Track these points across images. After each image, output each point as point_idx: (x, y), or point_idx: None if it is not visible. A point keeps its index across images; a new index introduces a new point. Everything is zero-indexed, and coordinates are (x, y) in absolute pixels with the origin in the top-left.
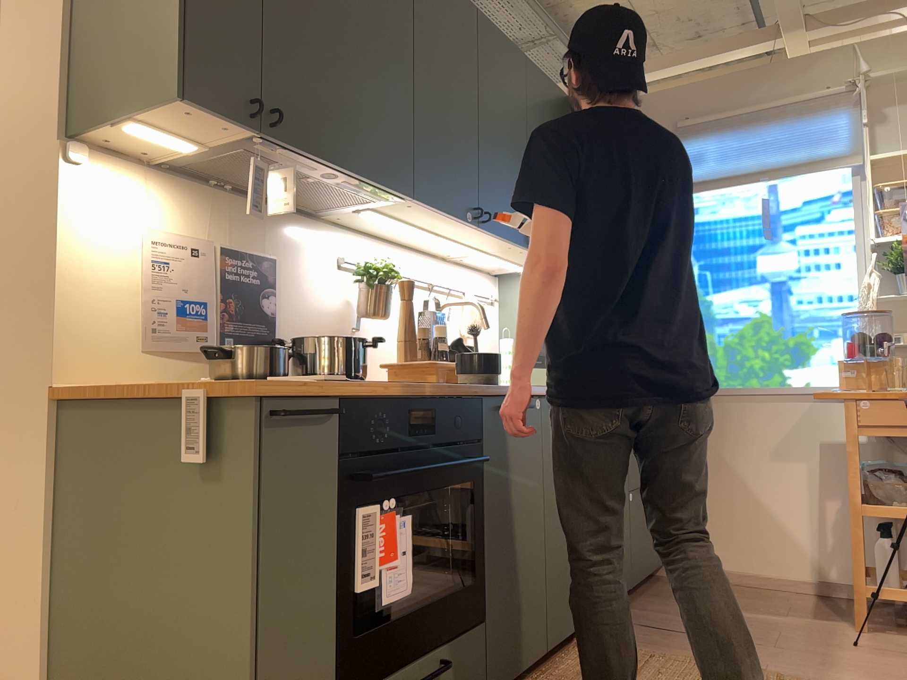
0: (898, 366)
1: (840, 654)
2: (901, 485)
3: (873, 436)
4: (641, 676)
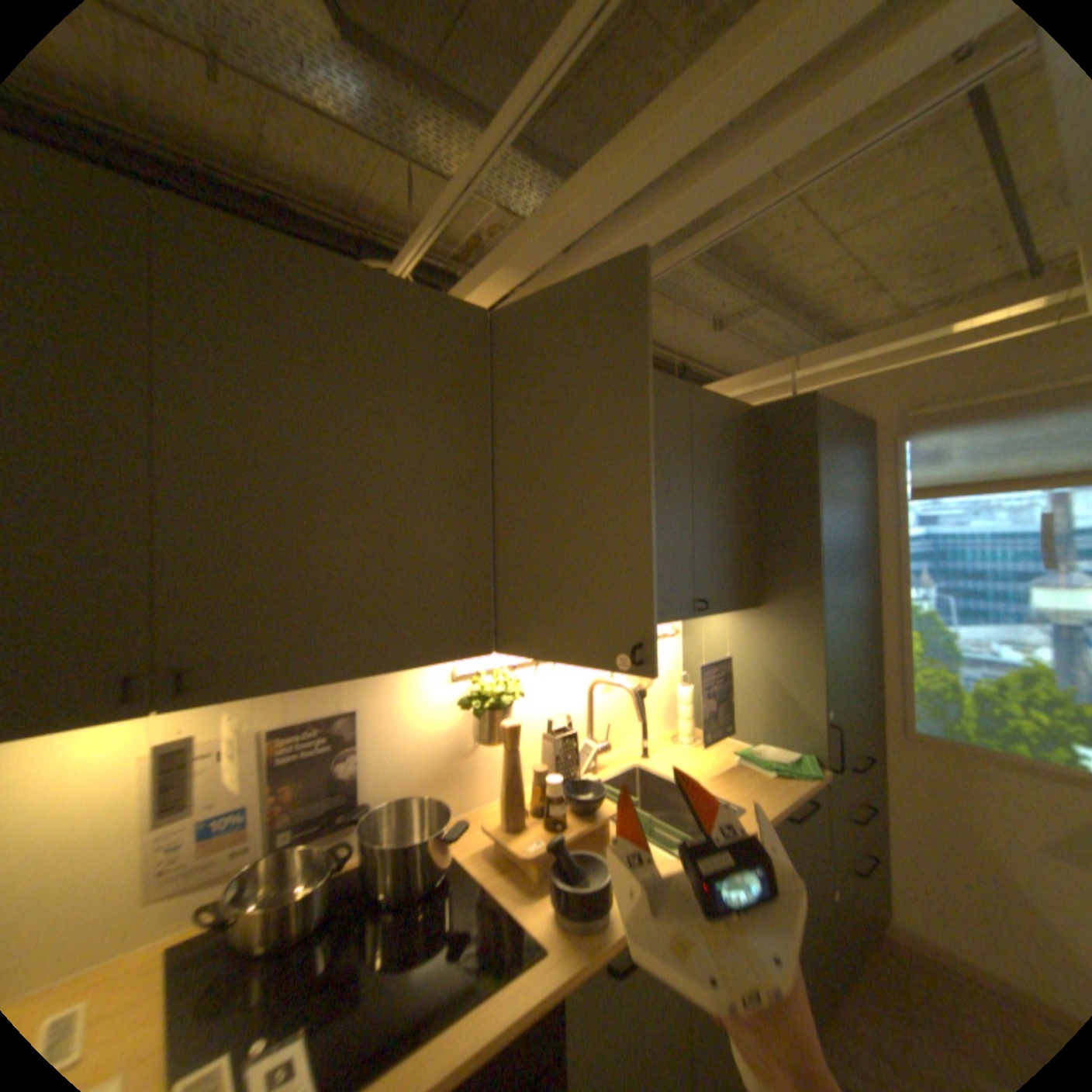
0: None
1: None
2: None
3: None
4: None
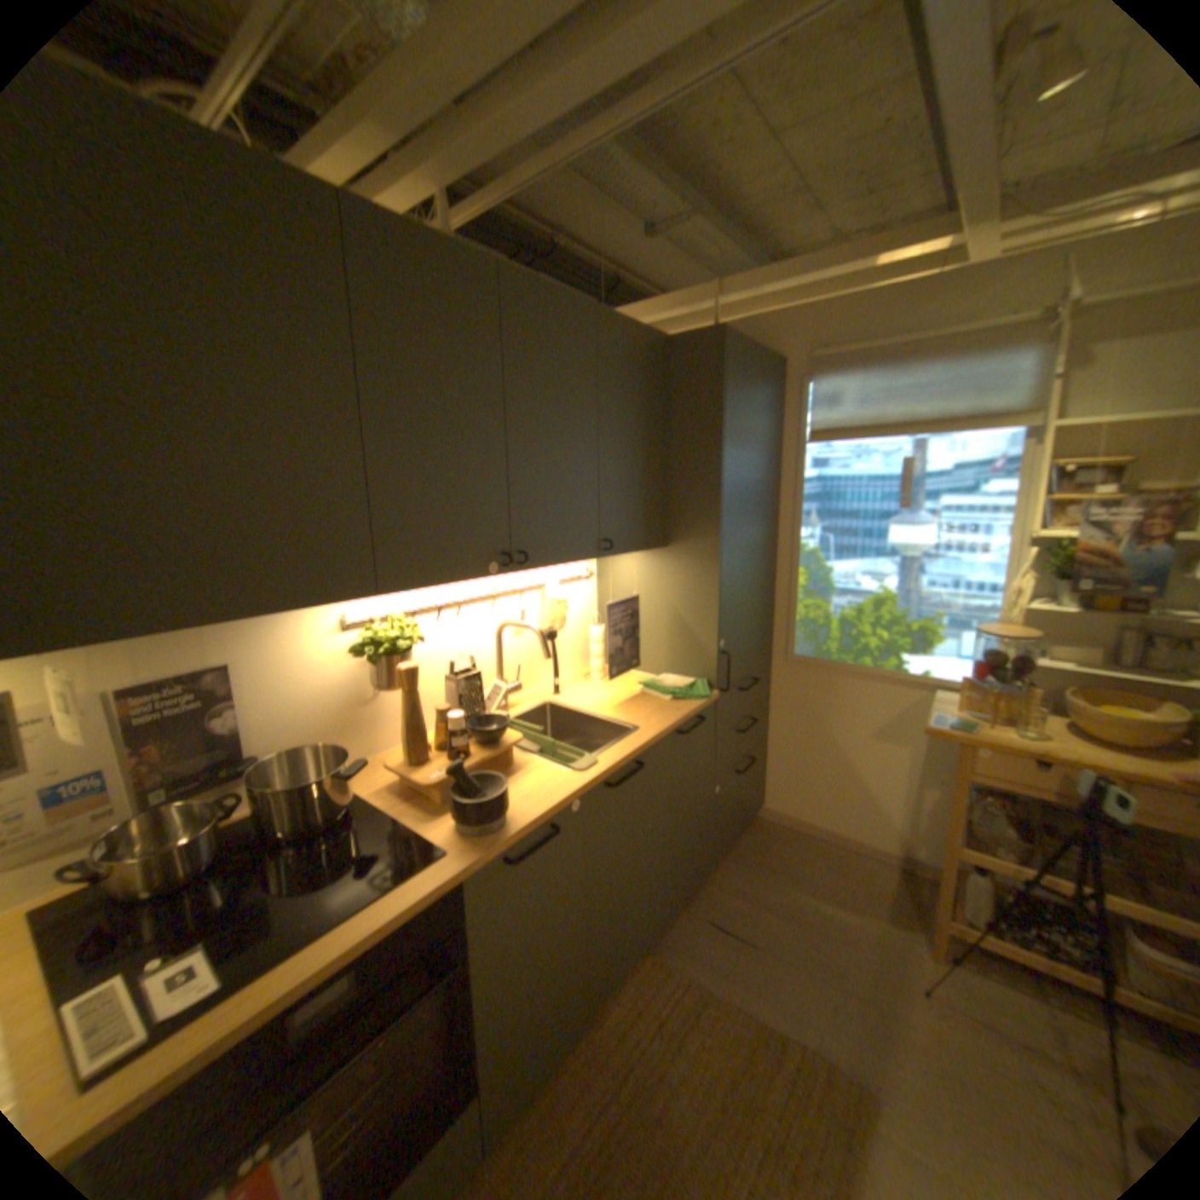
0: (1038, 700)
1: (906, 1016)
2: (1012, 843)
3: (989, 786)
4: (683, 1054)
